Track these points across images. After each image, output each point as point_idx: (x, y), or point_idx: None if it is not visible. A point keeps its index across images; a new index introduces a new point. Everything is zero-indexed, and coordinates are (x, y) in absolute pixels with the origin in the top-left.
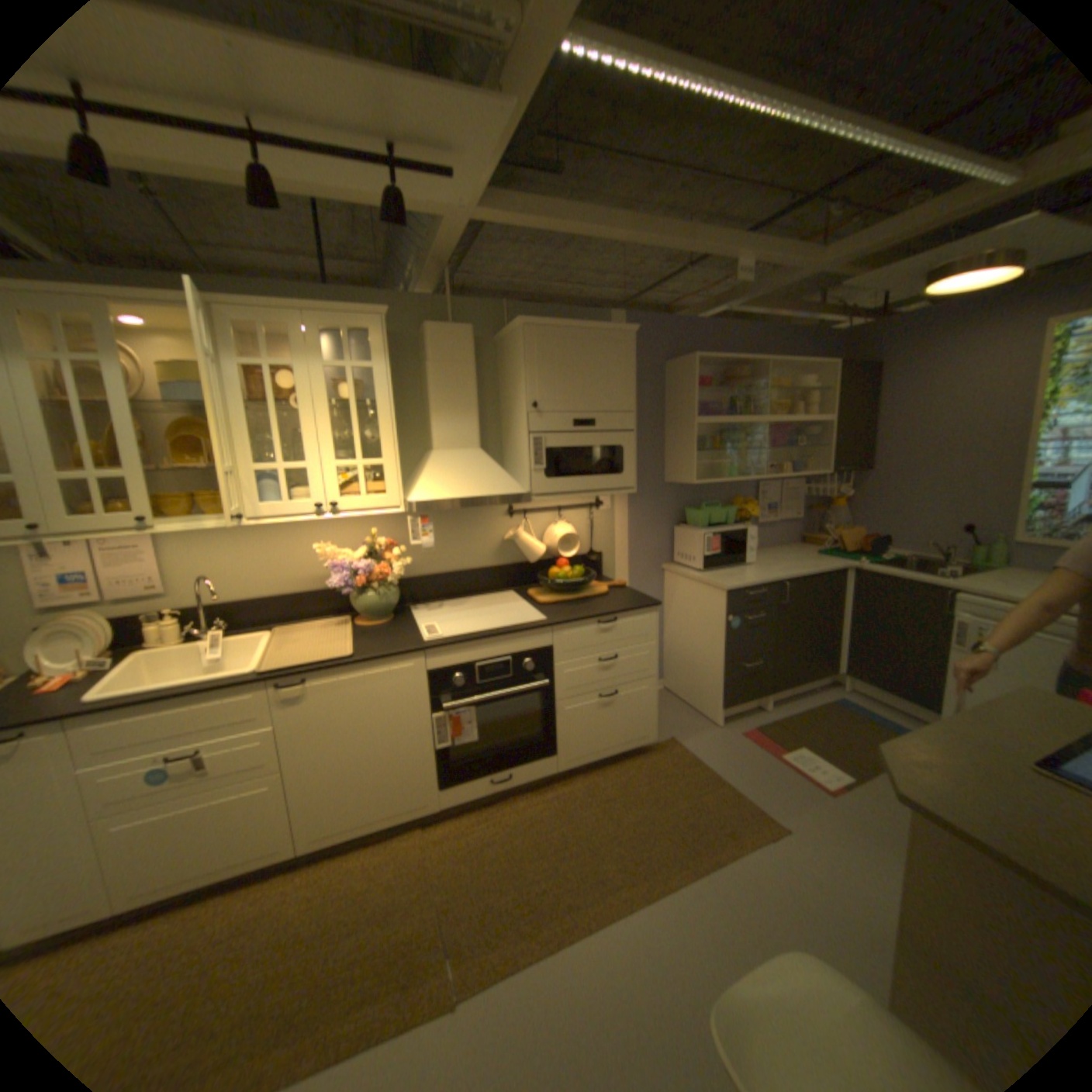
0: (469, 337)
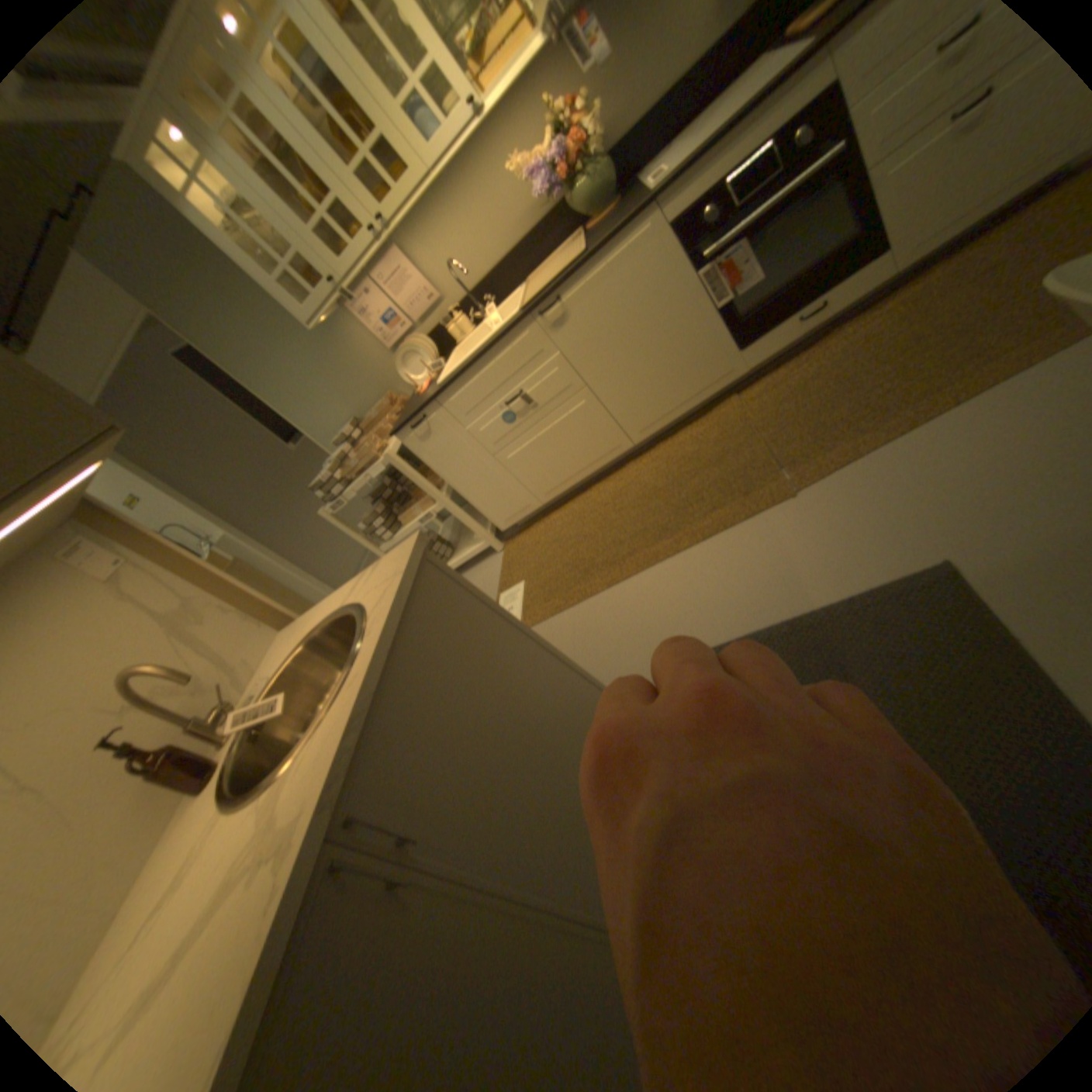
0: None
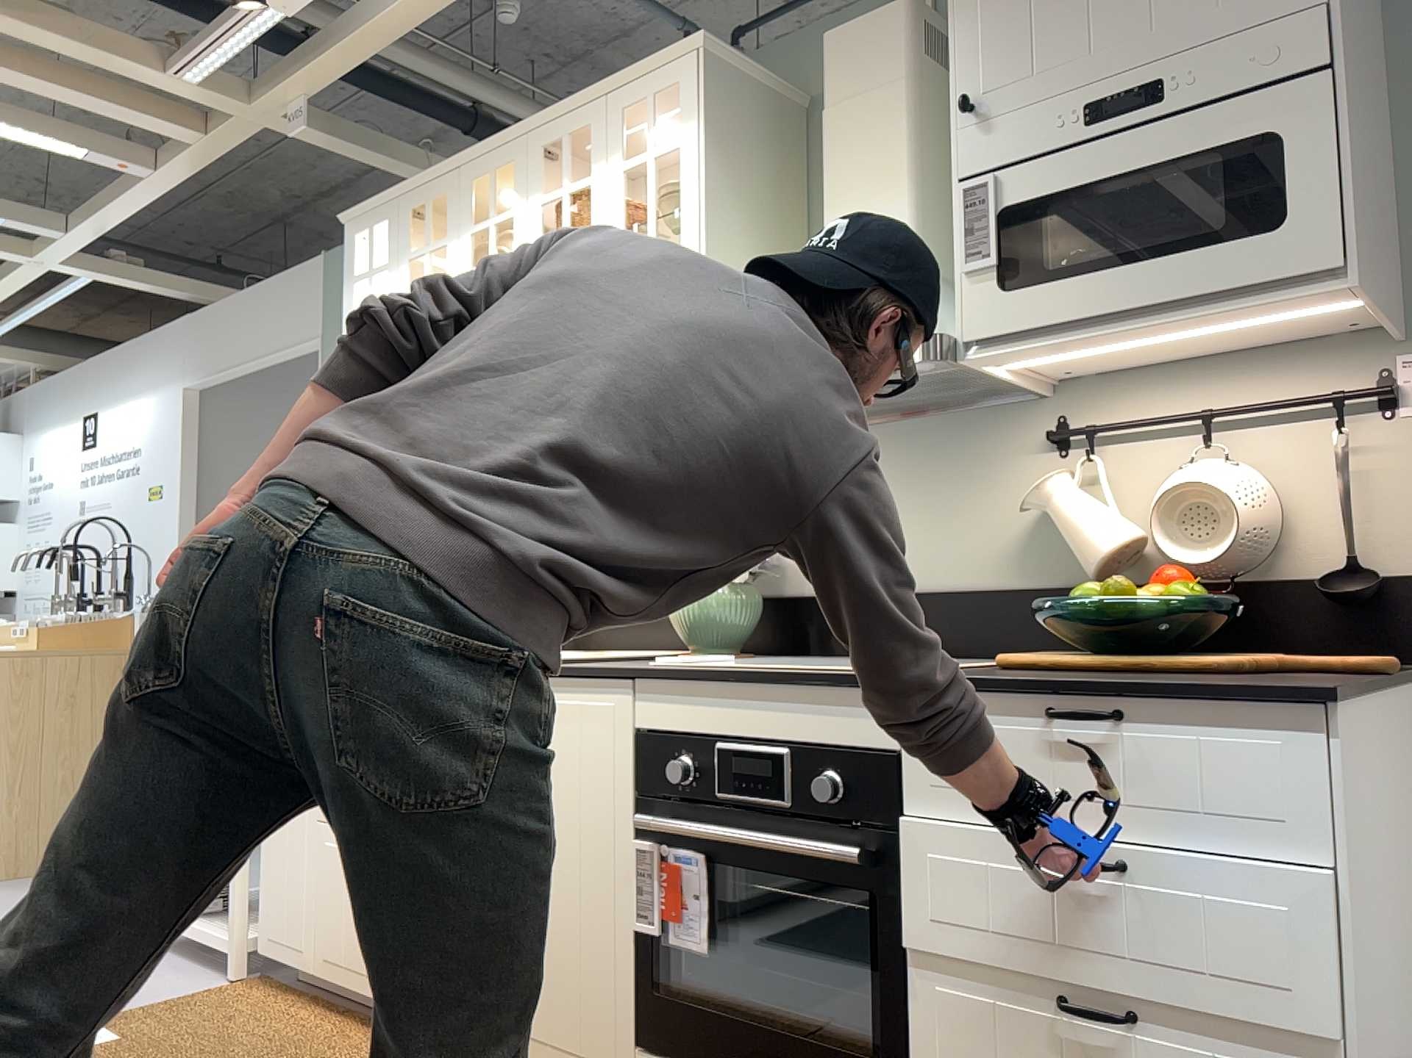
0: (895, 27)
